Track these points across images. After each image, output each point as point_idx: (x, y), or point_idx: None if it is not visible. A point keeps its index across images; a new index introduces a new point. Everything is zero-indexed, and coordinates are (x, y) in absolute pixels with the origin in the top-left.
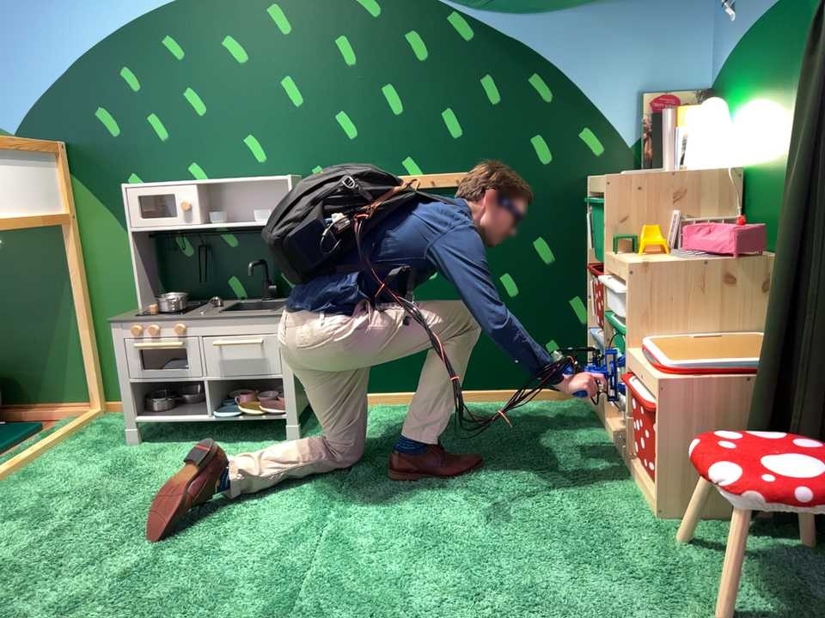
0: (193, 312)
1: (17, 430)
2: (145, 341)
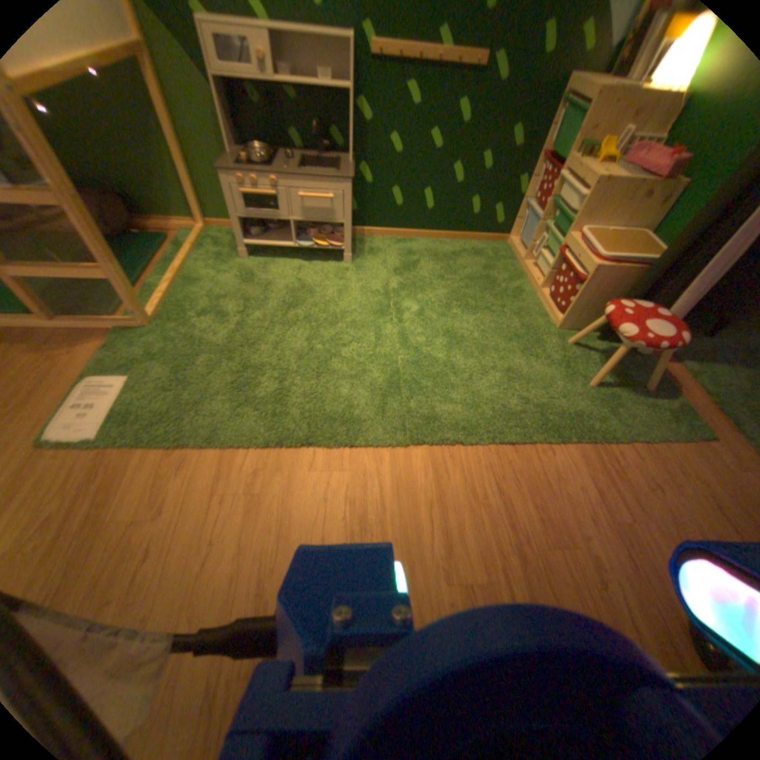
0: (273, 161)
1: (151, 237)
2: (246, 185)
